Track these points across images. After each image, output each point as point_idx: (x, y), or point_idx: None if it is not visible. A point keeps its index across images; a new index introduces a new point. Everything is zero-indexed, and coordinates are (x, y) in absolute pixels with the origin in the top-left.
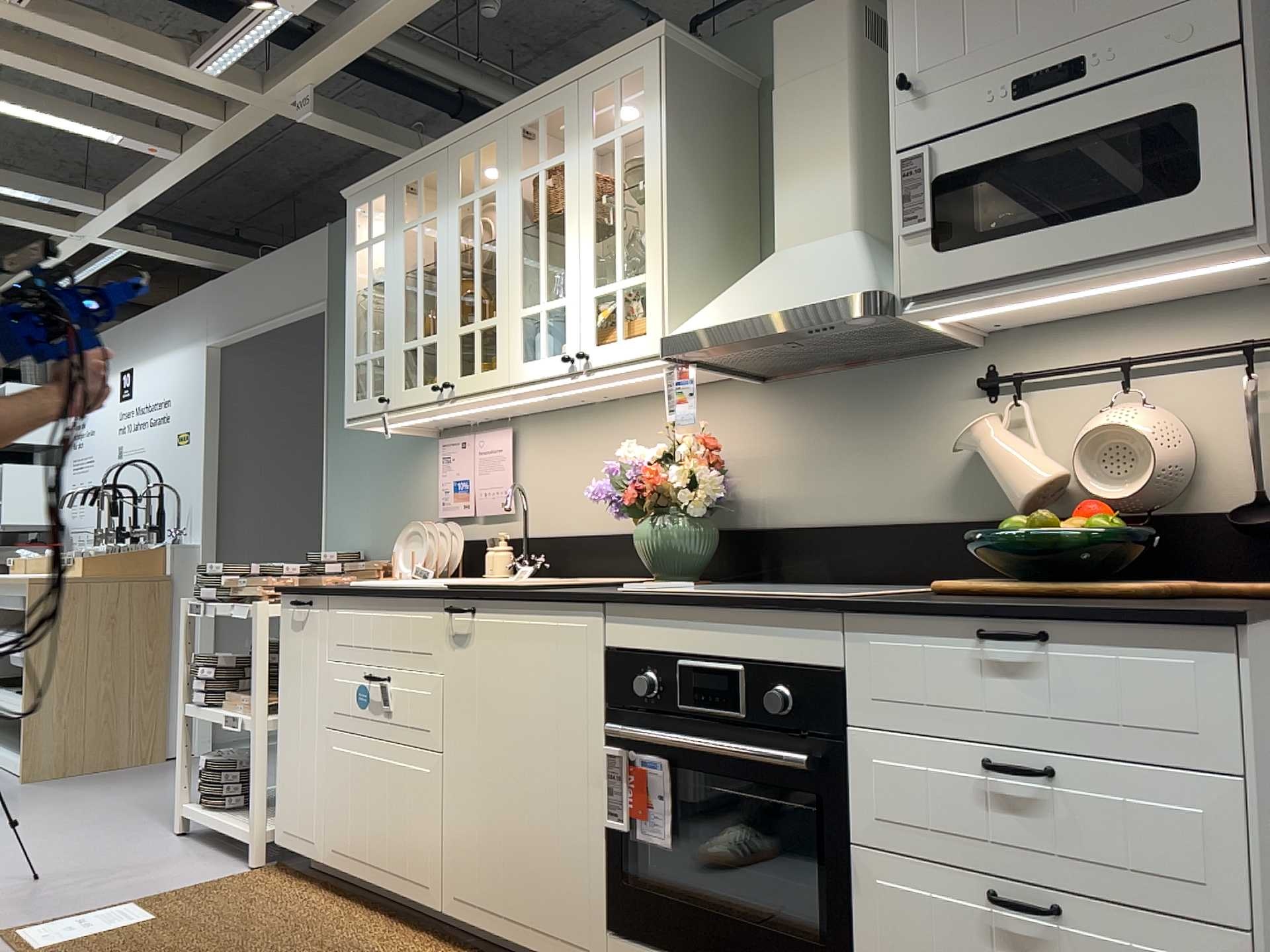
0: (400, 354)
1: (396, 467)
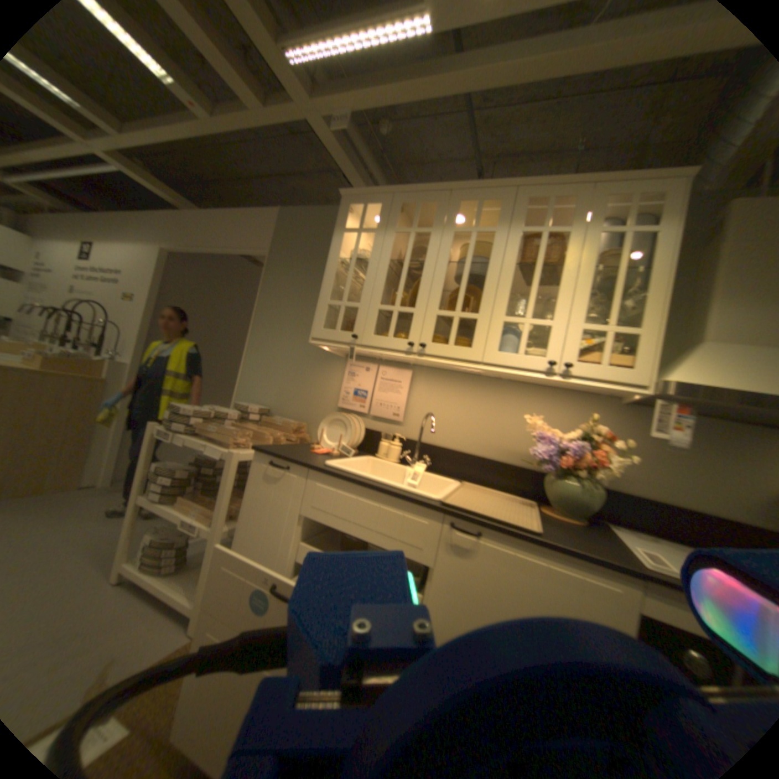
0: (377, 312)
1: (307, 366)
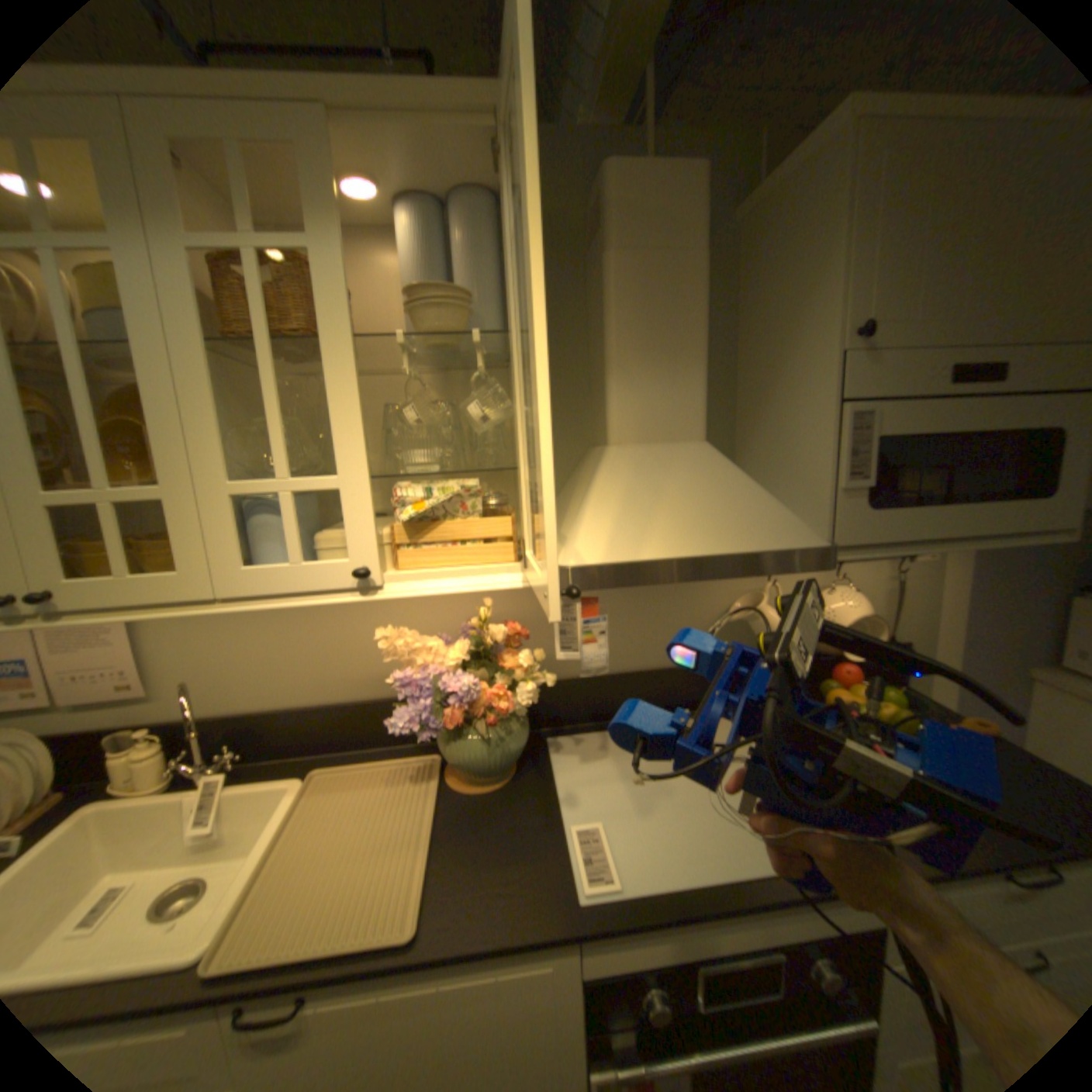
0: None
1: None
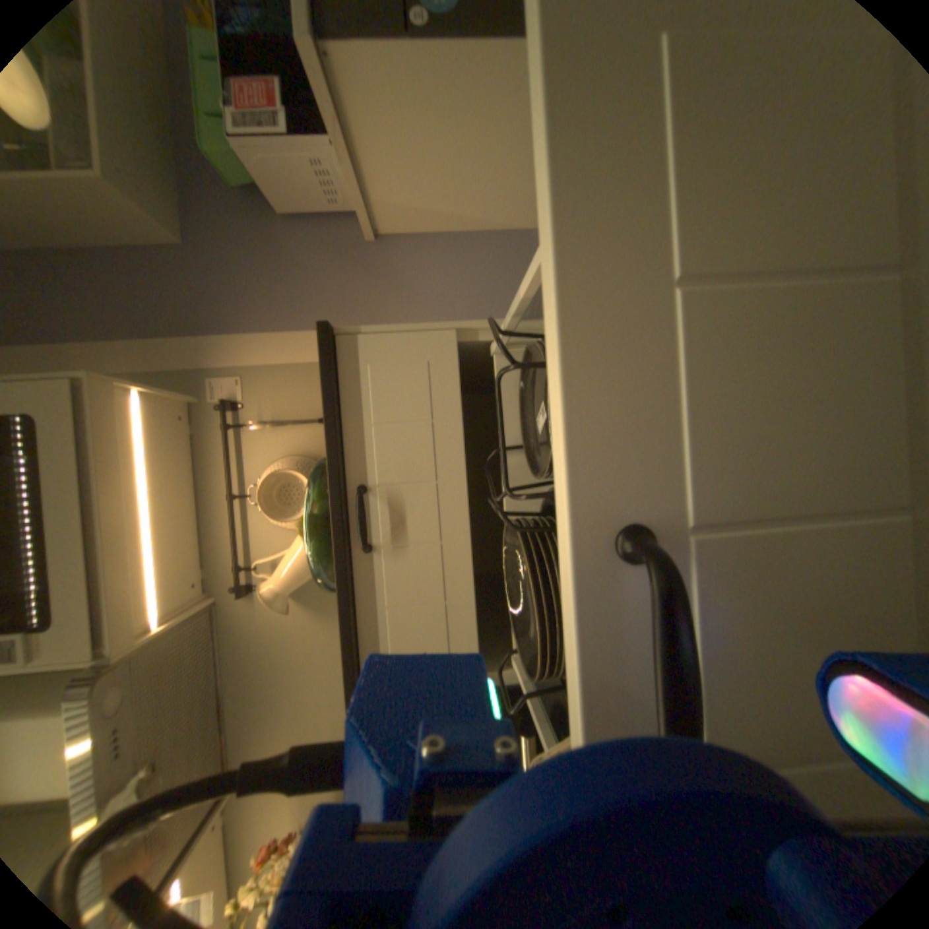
0: None
1: None
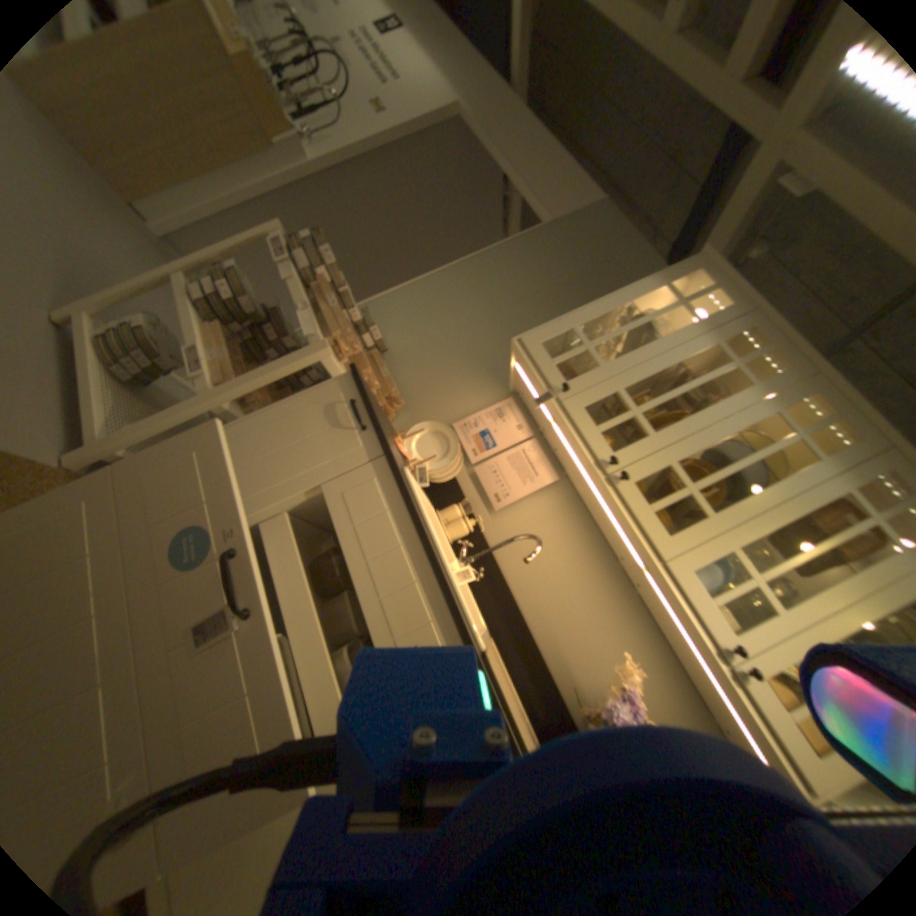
0: (611, 393)
1: (464, 359)
